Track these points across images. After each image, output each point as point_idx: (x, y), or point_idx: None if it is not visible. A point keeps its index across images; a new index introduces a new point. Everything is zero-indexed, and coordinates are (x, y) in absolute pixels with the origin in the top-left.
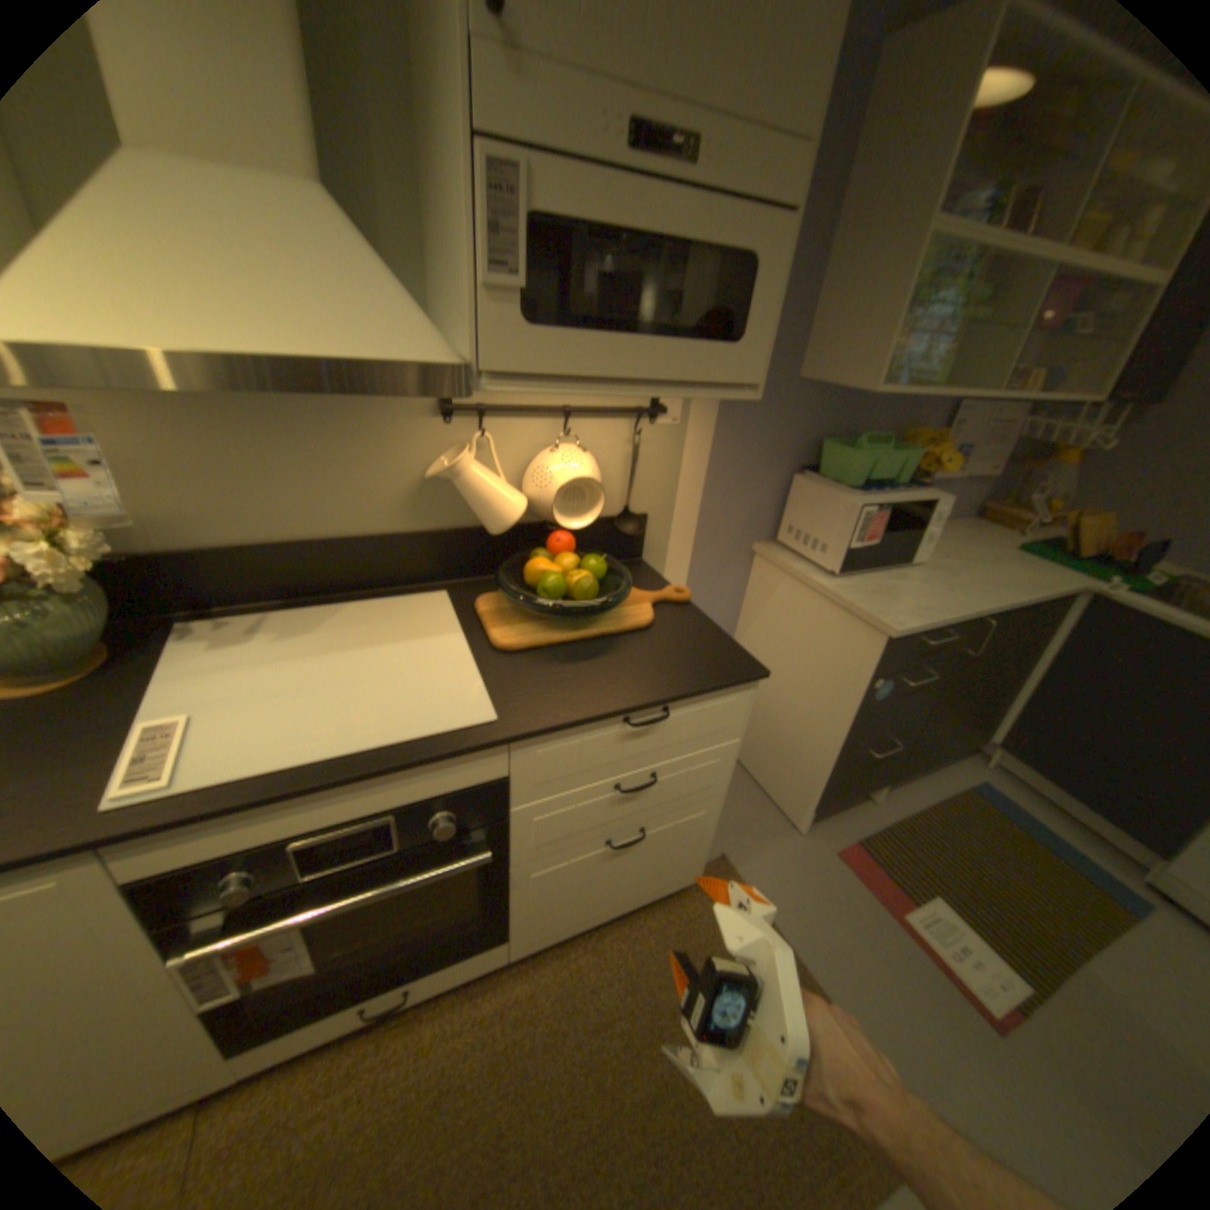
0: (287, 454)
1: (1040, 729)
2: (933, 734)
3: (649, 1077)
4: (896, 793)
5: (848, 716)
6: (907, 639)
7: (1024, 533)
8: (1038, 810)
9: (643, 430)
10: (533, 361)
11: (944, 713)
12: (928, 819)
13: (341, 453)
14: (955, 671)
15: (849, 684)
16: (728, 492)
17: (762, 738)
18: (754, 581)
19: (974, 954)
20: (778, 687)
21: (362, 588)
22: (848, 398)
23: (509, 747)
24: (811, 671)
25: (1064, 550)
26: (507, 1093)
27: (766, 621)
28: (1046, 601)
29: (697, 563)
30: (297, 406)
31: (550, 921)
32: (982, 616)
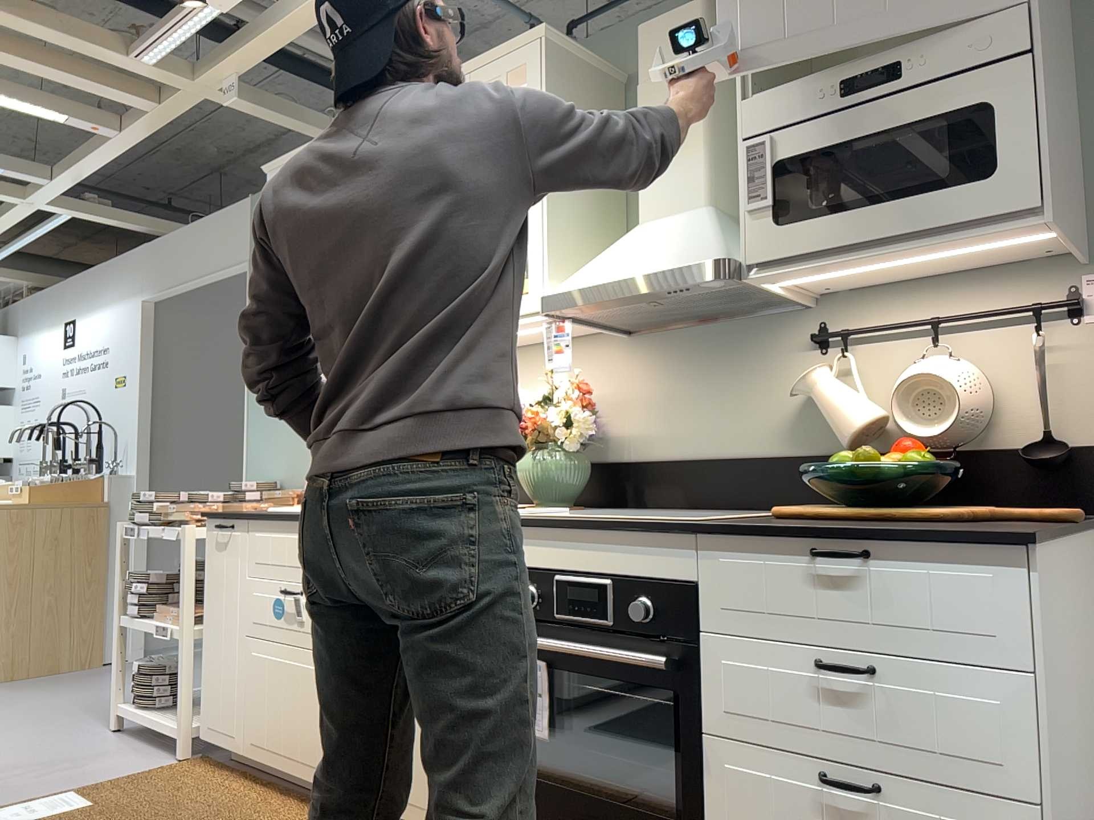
0: (709, 389)
1: None
2: None
3: None
4: None
5: None
6: None
7: None
8: None
9: (1060, 331)
10: (783, 248)
11: None
12: None
13: (742, 385)
14: None
15: None
16: None
17: None
18: None
19: None
20: None
21: (744, 506)
22: None
23: (698, 544)
24: None
25: None
26: None
27: None
28: None
29: None
30: (719, 353)
31: None
32: None
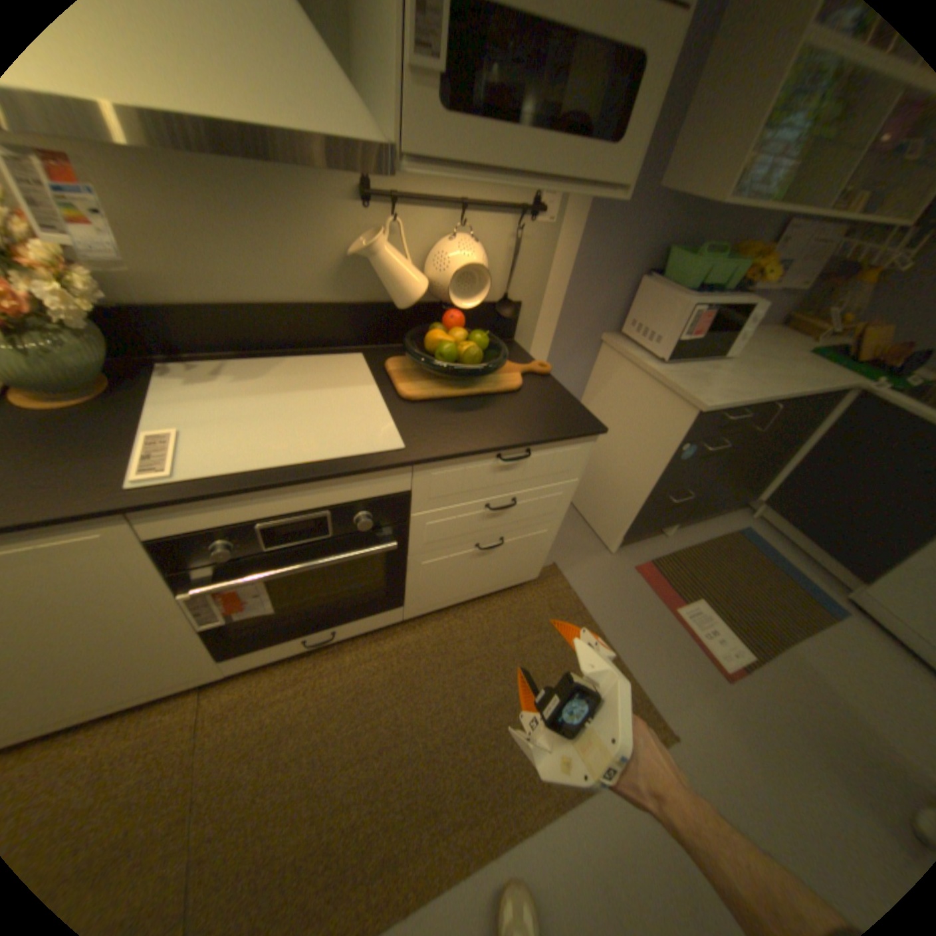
0: (236, 226)
1: (798, 490)
2: (718, 488)
3: (494, 691)
4: (683, 530)
5: (659, 470)
6: (713, 414)
7: (818, 340)
8: (783, 548)
9: (525, 226)
10: (446, 147)
11: (729, 473)
12: (703, 549)
13: (279, 228)
14: (744, 442)
15: (663, 446)
16: (588, 287)
17: (591, 485)
18: (599, 364)
19: (721, 635)
20: (608, 448)
21: (297, 347)
22: (698, 209)
23: (413, 468)
24: (635, 435)
25: (846, 355)
26: (401, 695)
27: (605, 396)
28: (825, 392)
29: (557, 346)
30: (242, 182)
31: (432, 594)
32: (774, 400)
